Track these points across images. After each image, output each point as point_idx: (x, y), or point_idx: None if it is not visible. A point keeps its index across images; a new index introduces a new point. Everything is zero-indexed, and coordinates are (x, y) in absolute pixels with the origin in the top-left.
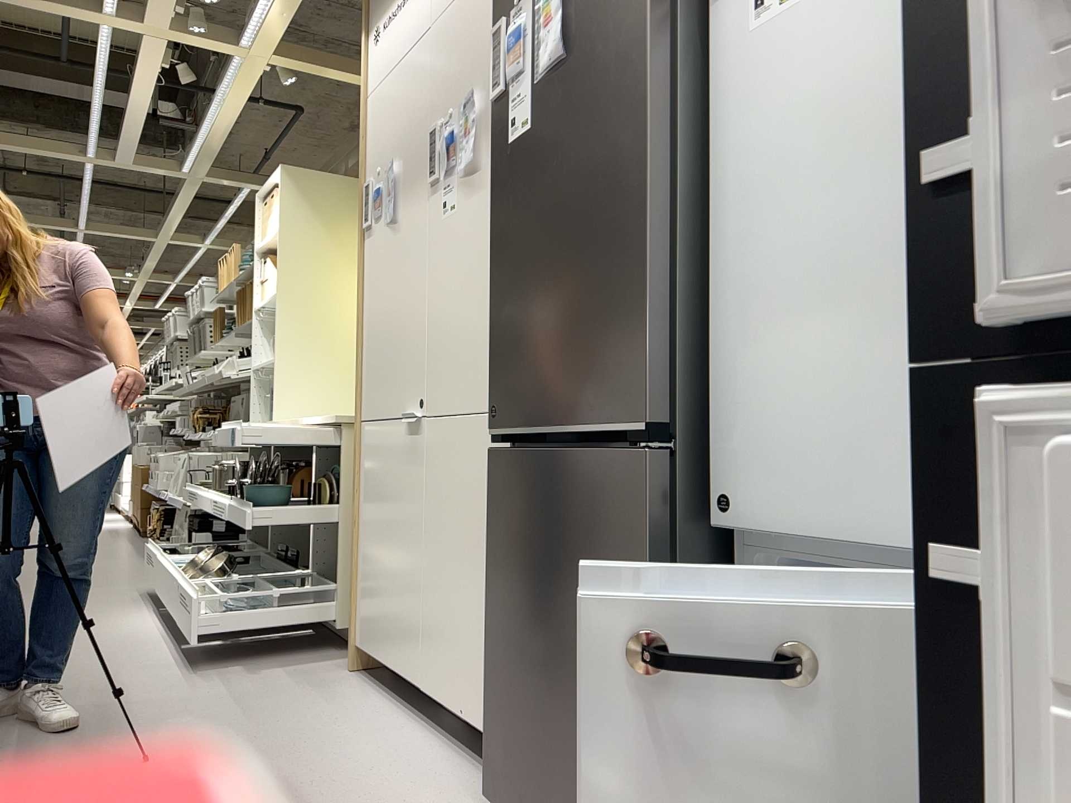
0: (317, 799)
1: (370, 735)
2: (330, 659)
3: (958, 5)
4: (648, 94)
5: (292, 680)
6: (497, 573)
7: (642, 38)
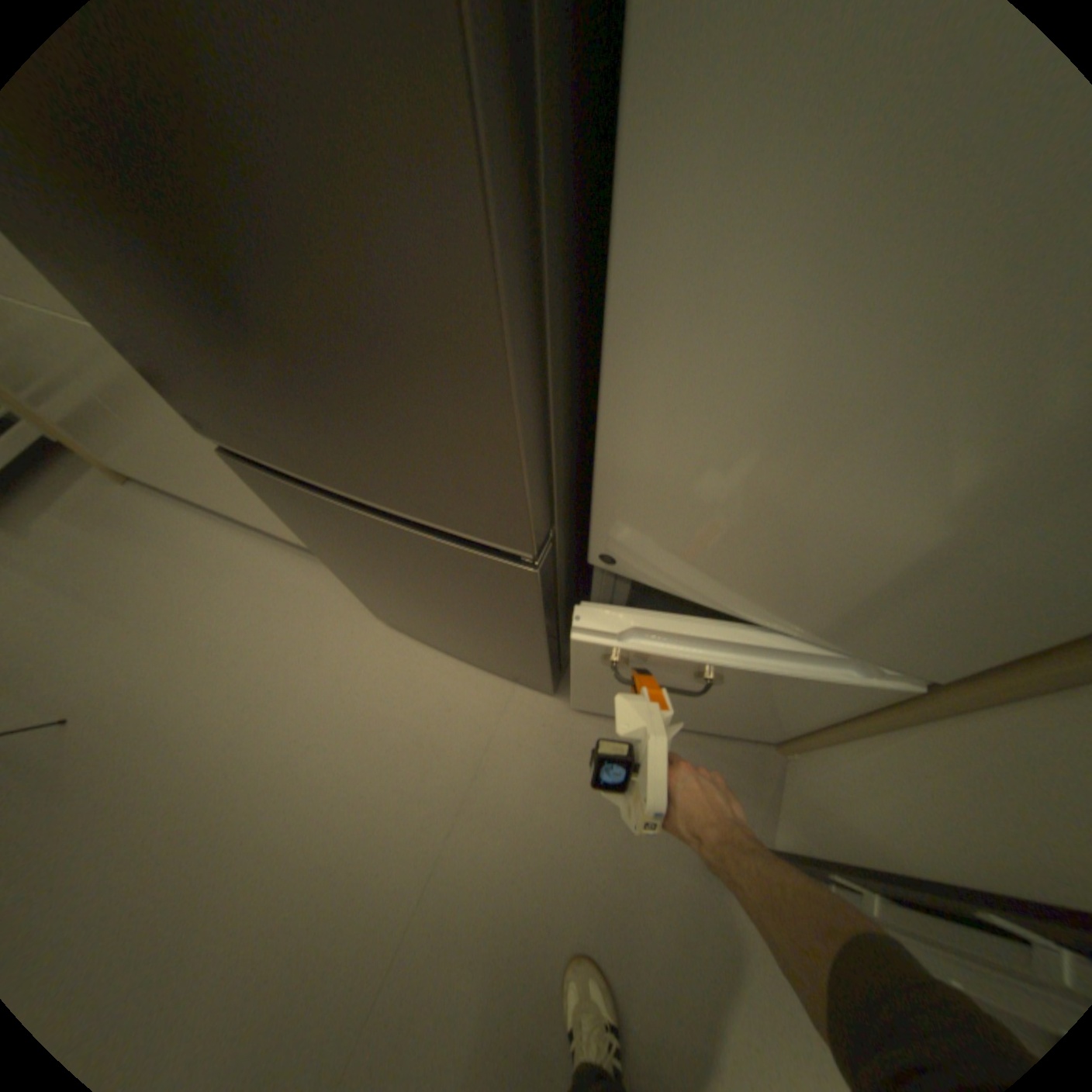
0: (250, 672)
1: (221, 570)
2: (80, 472)
3: None
4: None
5: (76, 526)
6: (314, 542)
7: None
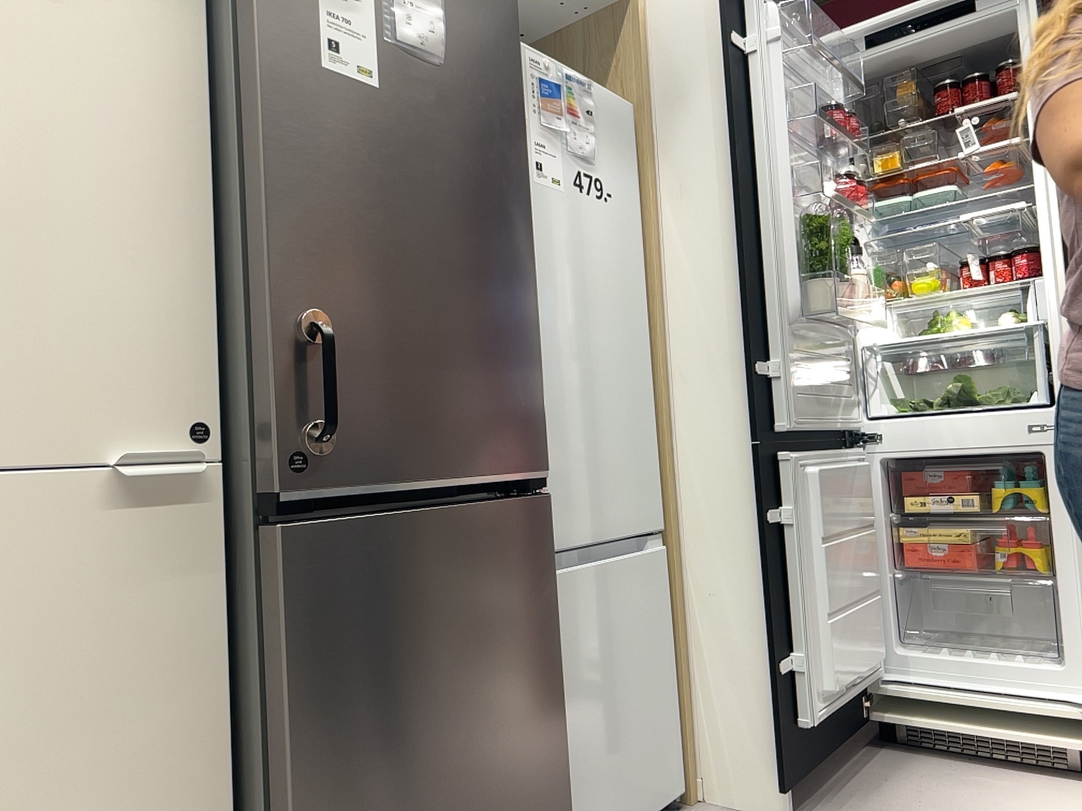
0: None
1: None
2: None
3: (755, 309)
4: (527, 186)
5: None
6: (321, 716)
7: (520, 133)
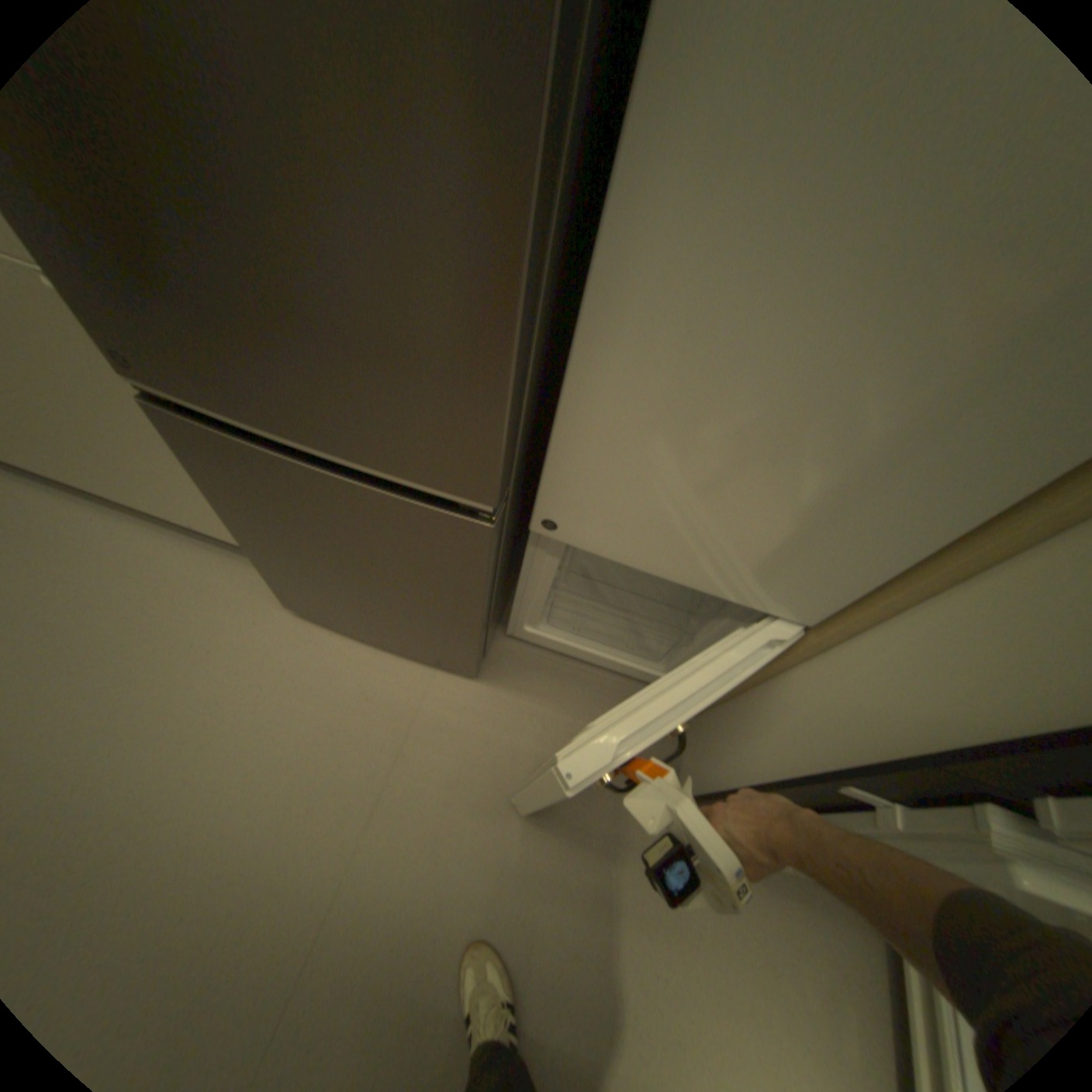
0: (126, 669)
1: (86, 556)
2: None
3: None
4: None
5: None
6: (235, 511)
7: None
